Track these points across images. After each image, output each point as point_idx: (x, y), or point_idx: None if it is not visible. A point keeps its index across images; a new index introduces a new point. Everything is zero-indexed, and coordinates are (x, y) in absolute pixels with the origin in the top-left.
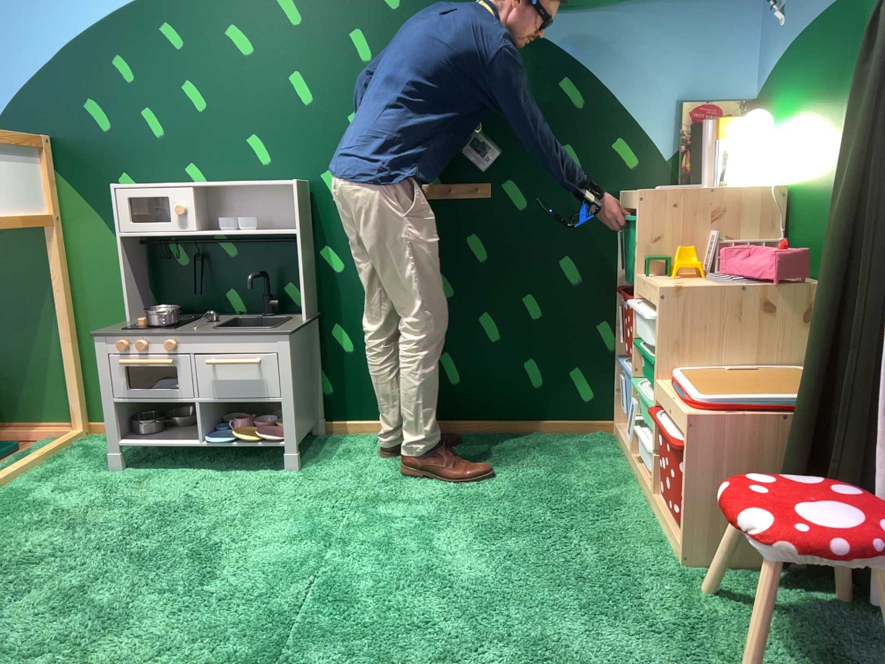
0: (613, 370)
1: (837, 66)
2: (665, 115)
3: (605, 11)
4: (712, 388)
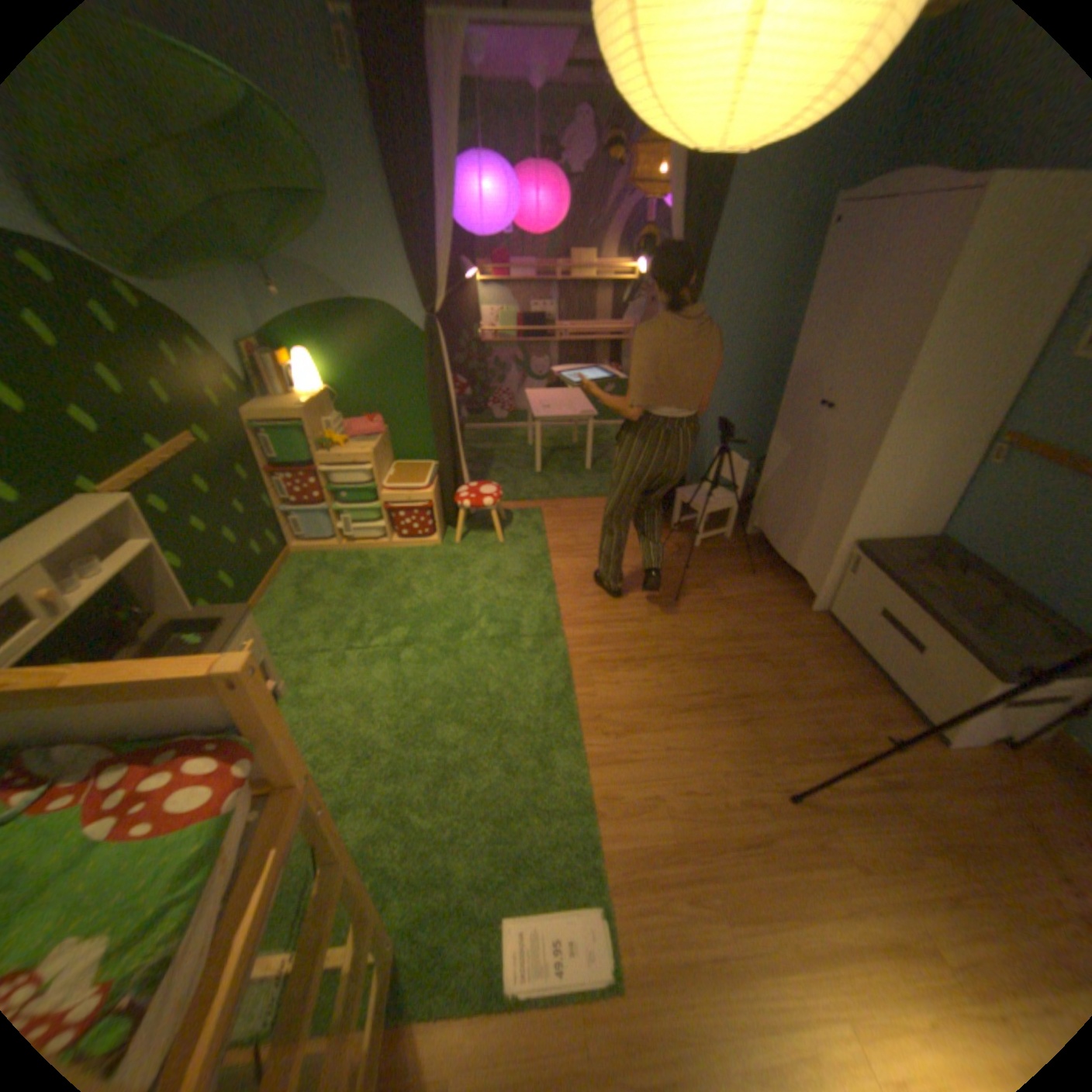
0: (275, 519)
1: (351, 332)
2: (231, 353)
3: (181, 281)
4: (411, 483)
